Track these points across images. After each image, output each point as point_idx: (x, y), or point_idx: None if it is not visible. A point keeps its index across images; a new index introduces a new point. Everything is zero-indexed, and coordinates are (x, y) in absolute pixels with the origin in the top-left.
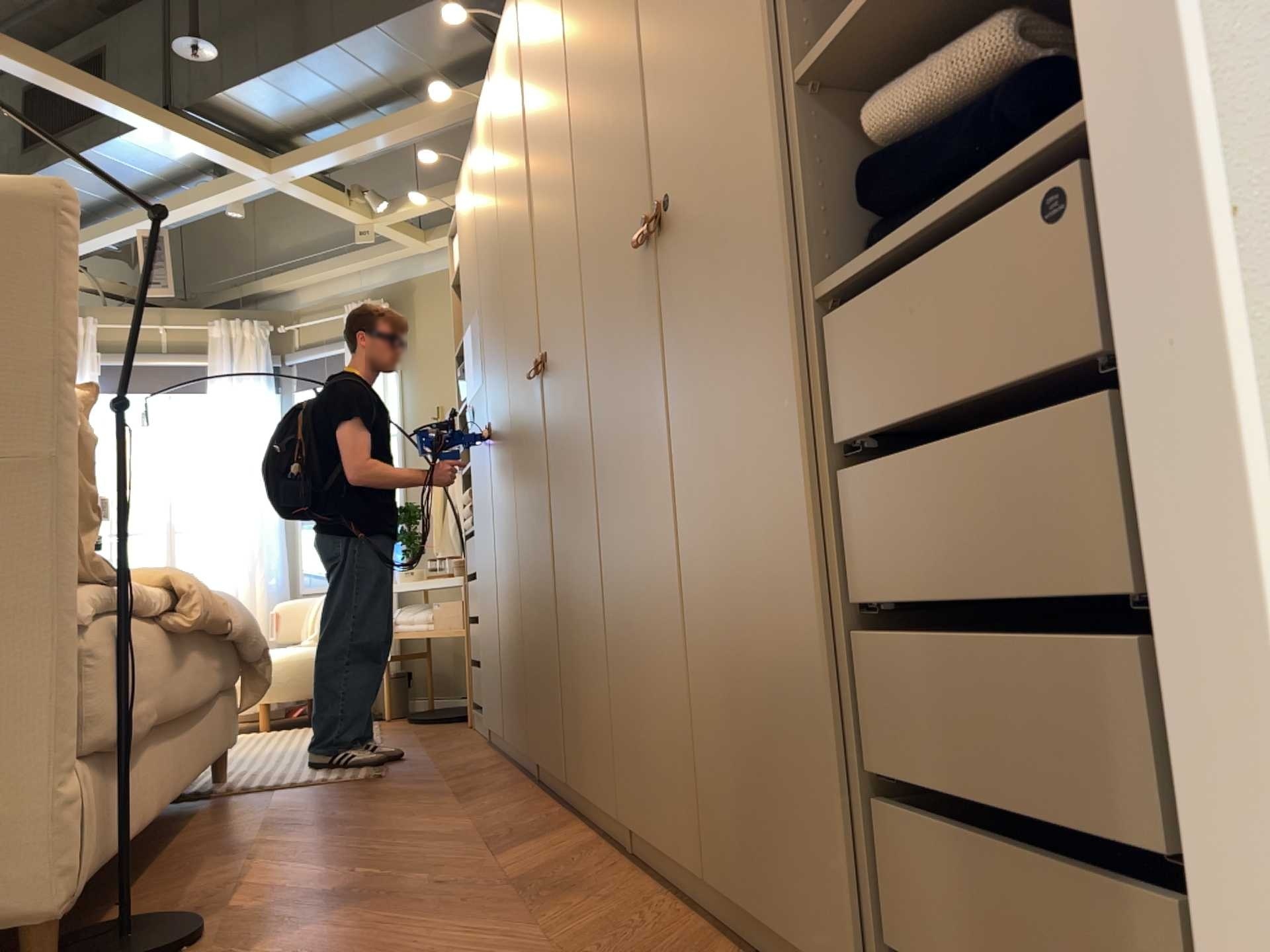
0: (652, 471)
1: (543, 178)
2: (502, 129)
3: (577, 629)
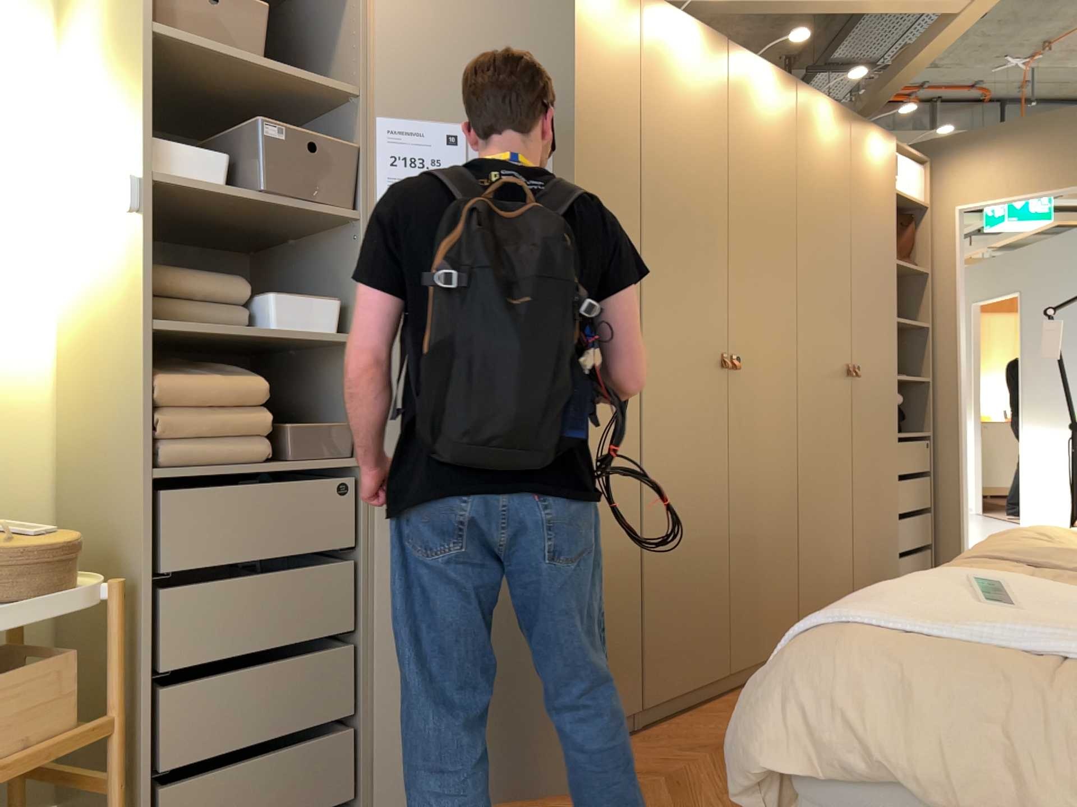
0: (835, 465)
1: (747, 233)
2: (666, 88)
3: (755, 554)
